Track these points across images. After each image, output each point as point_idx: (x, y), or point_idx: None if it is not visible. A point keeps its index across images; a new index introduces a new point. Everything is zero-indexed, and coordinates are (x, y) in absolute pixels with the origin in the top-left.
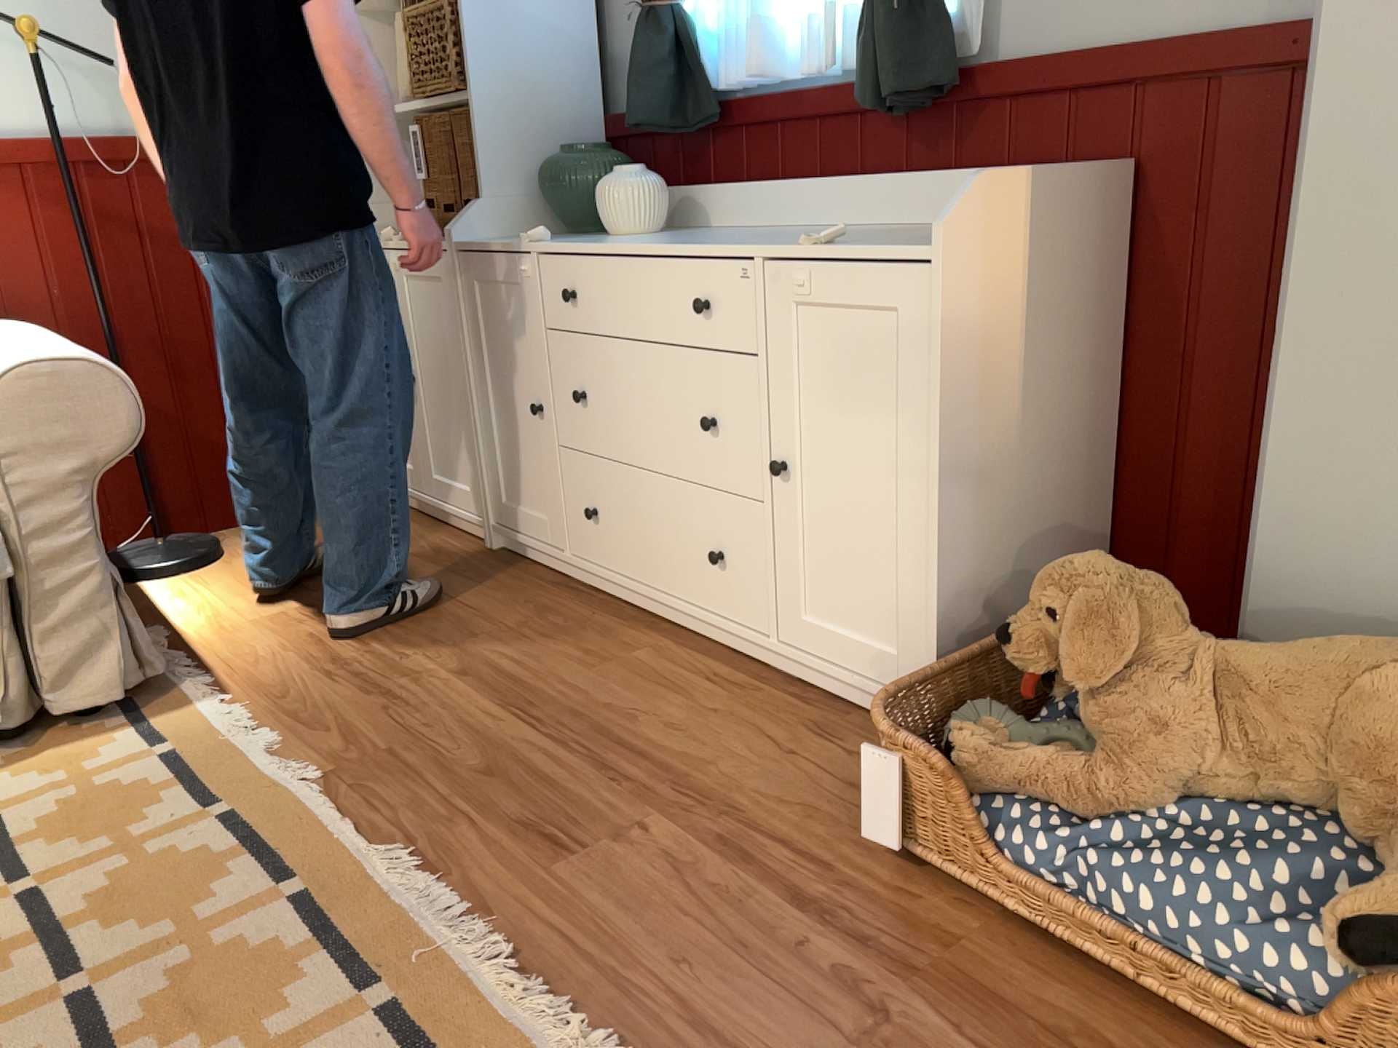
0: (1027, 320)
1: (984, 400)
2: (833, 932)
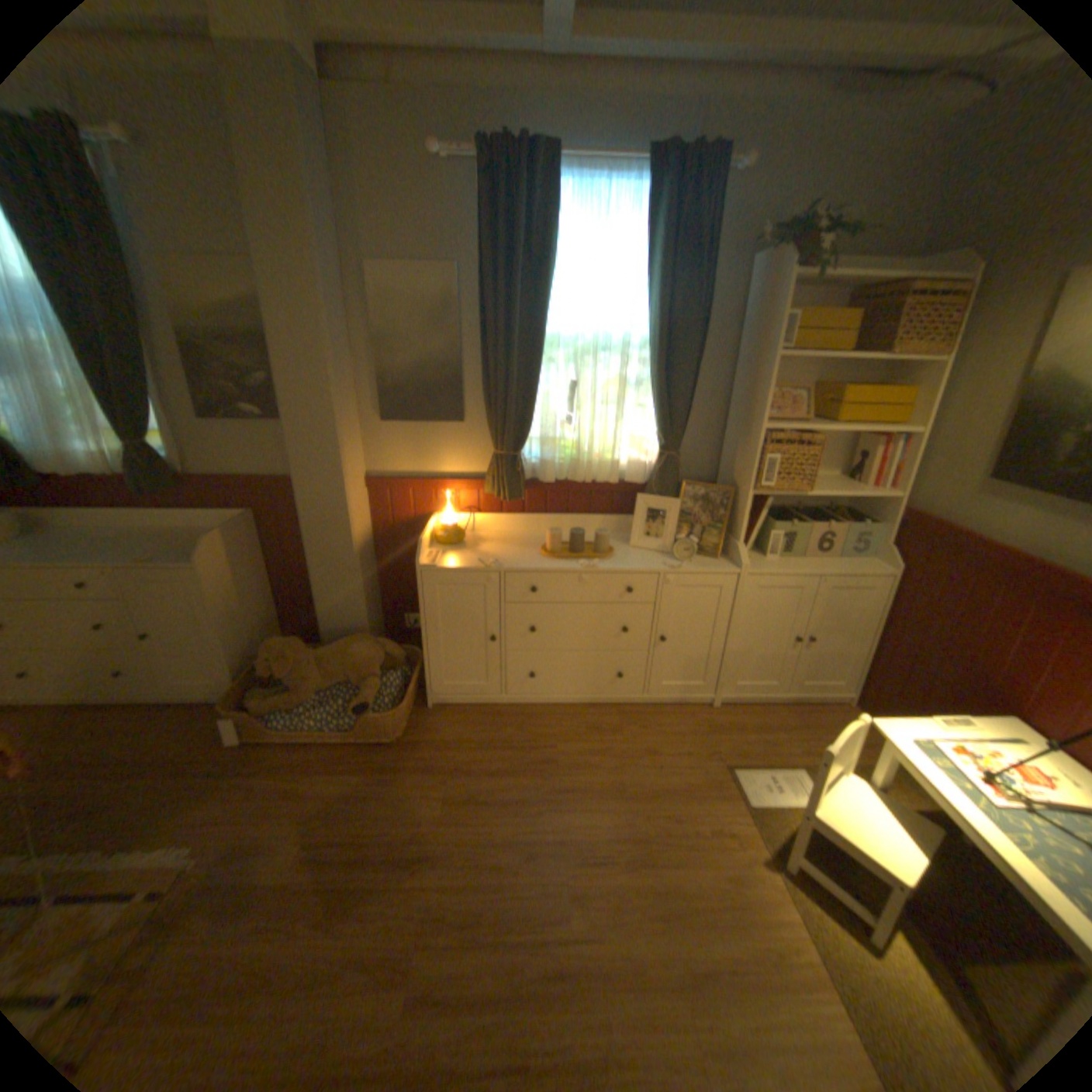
0: (231, 571)
1: (224, 600)
2: (224, 779)
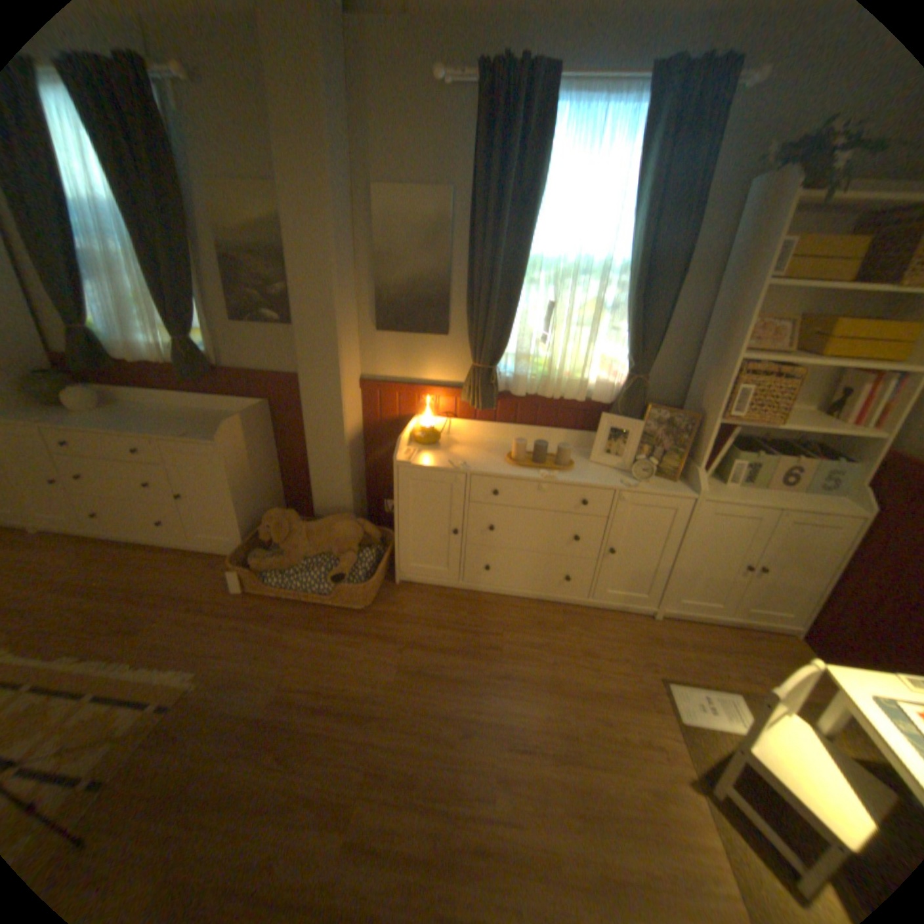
0: (247, 449)
1: (240, 473)
2: (227, 620)
